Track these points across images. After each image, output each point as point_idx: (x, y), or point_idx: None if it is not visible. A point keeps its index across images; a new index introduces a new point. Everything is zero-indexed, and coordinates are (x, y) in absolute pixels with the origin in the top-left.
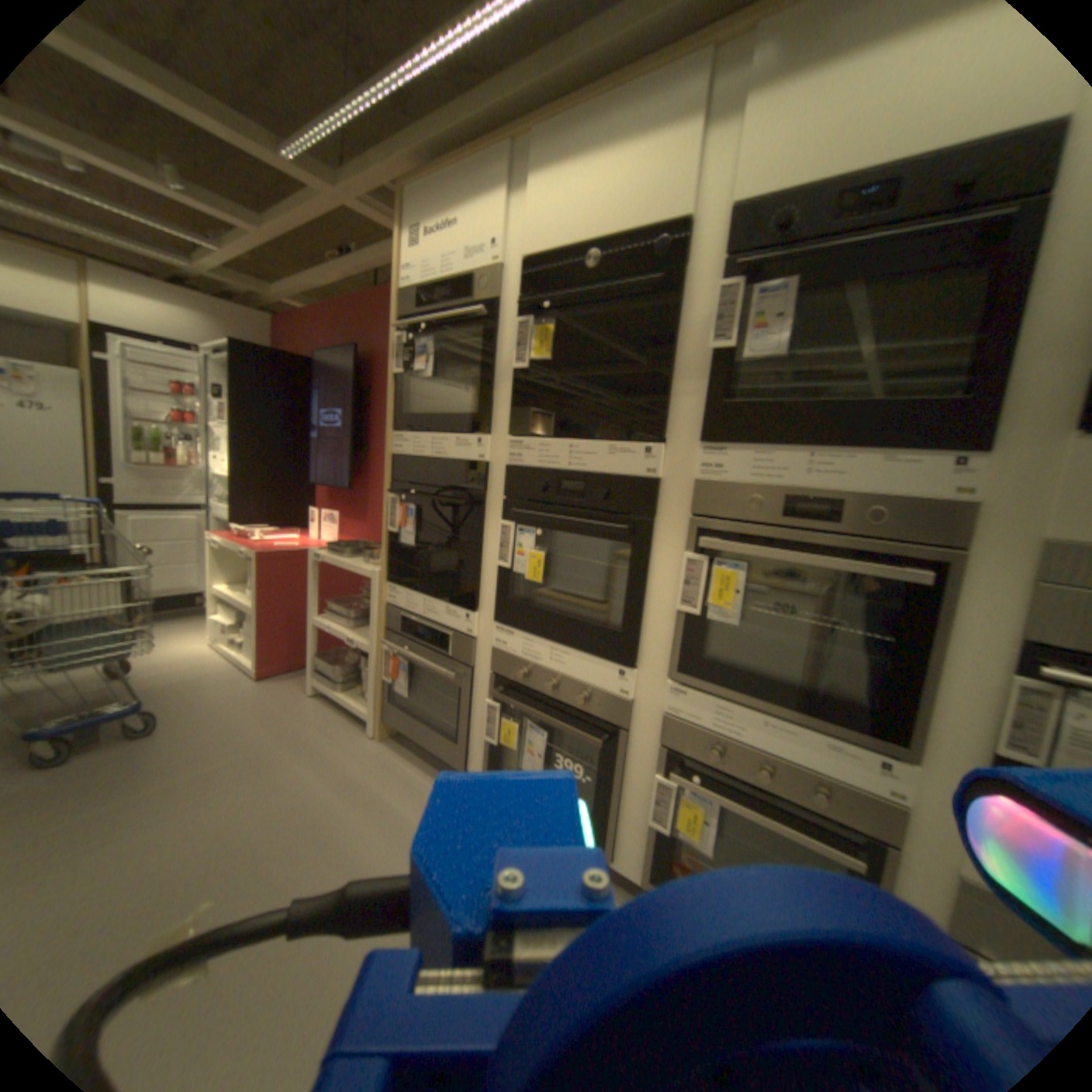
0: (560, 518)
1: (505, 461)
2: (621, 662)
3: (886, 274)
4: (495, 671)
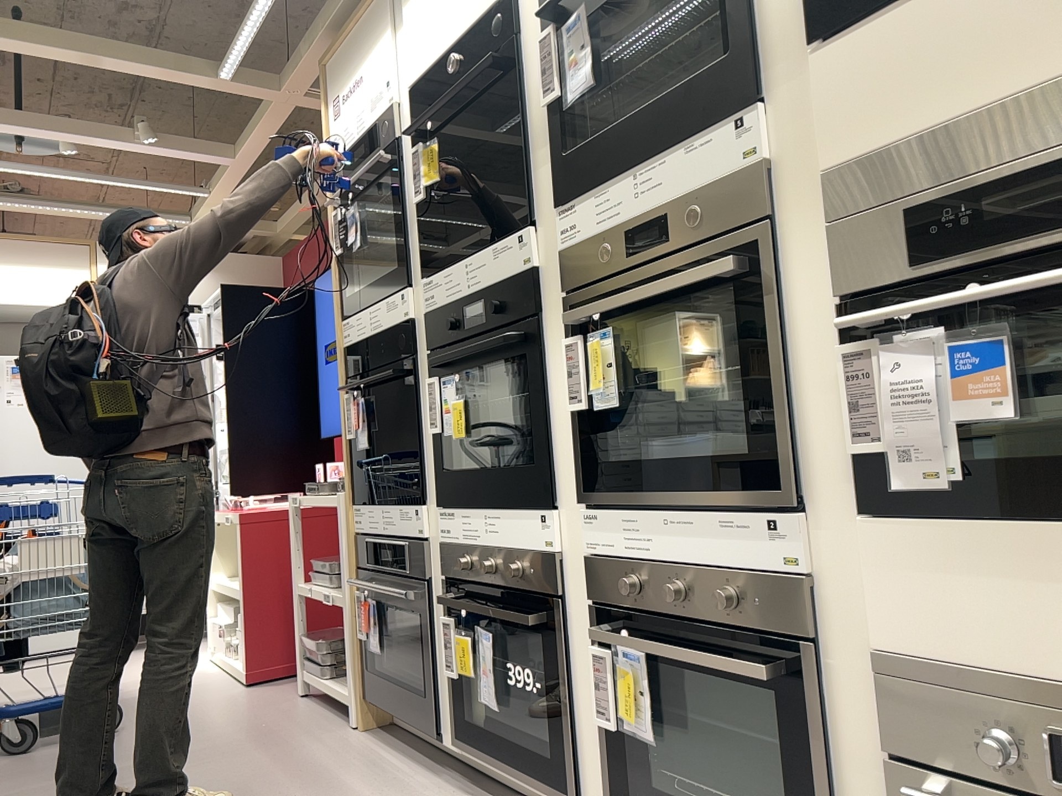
0: (460, 349)
1: (424, 310)
2: (540, 507)
3: None
4: (445, 575)
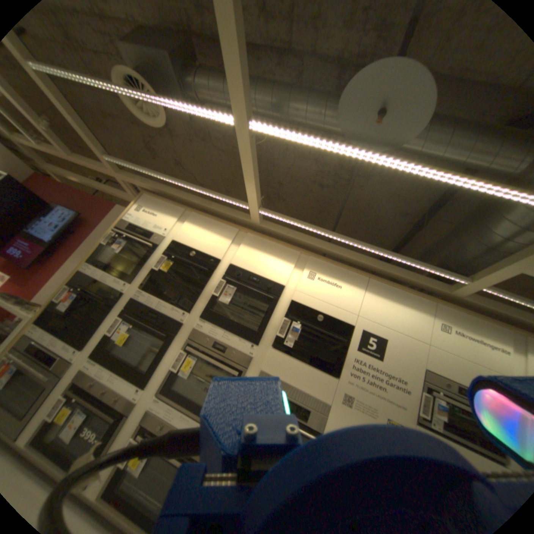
0: (142, 325)
1: (131, 296)
2: (138, 387)
3: (255, 296)
4: (73, 383)
